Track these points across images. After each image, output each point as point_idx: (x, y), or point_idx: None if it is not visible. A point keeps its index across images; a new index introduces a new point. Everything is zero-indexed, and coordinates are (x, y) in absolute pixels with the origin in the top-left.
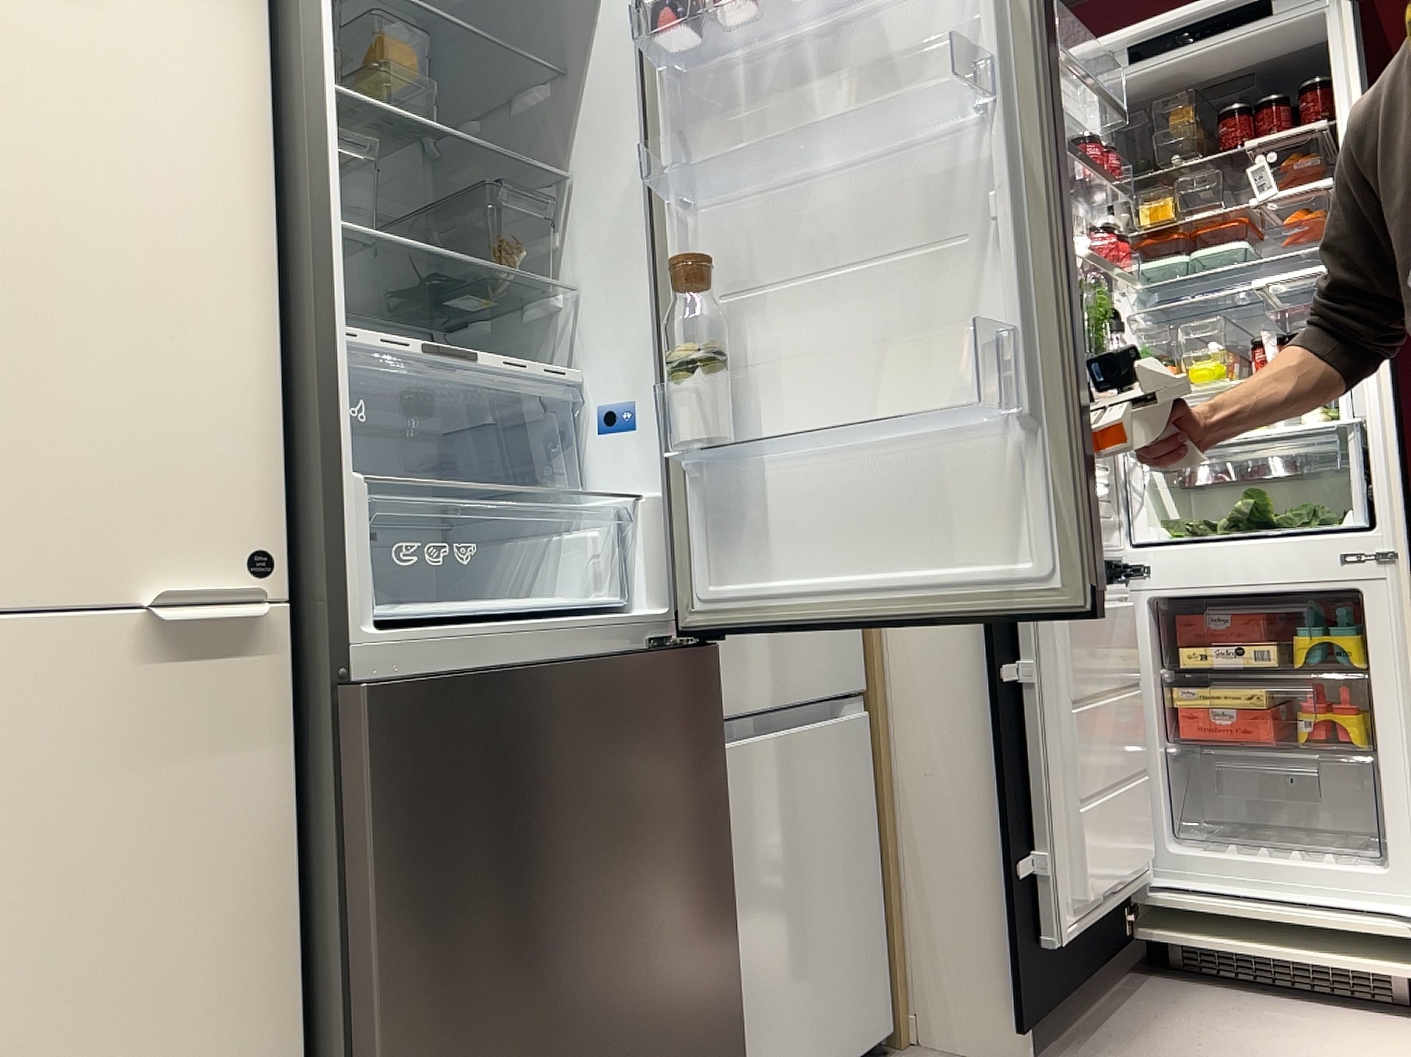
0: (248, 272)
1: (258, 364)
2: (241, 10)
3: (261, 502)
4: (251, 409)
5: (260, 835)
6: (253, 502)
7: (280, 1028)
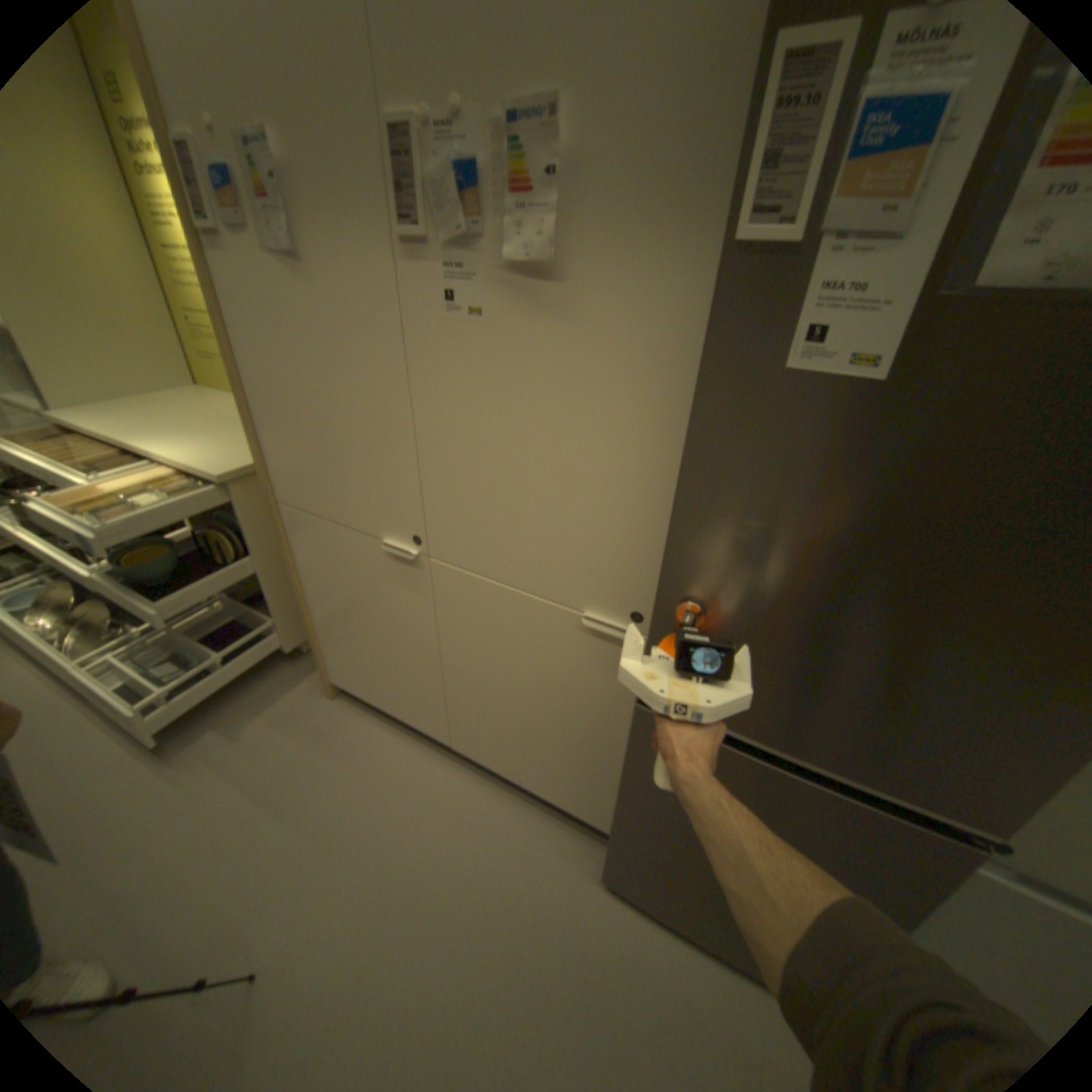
0: (663, 474)
1: (658, 525)
2: (699, 278)
3: (646, 590)
4: (650, 547)
5: (620, 704)
6: (642, 588)
7: (617, 758)
